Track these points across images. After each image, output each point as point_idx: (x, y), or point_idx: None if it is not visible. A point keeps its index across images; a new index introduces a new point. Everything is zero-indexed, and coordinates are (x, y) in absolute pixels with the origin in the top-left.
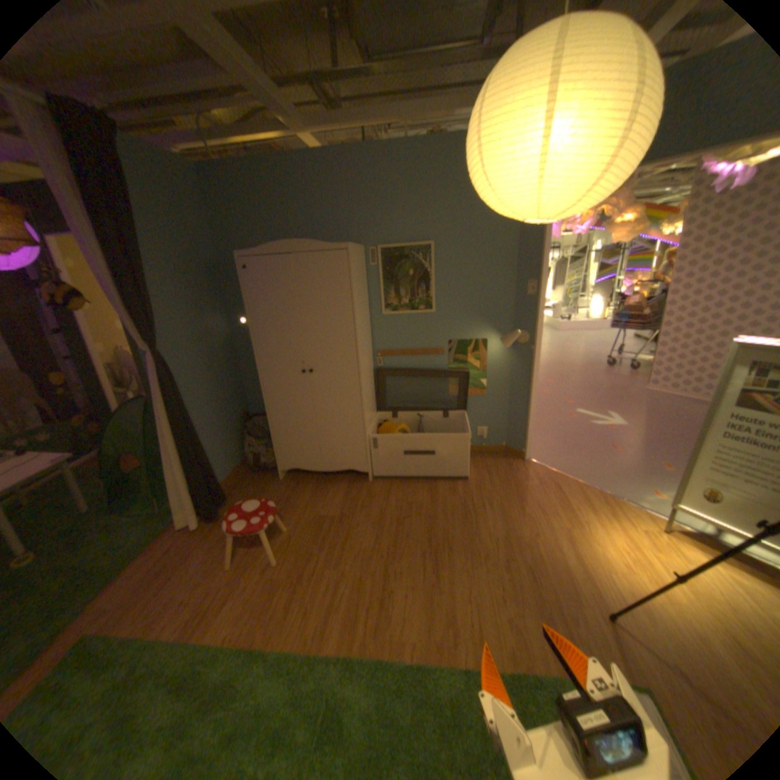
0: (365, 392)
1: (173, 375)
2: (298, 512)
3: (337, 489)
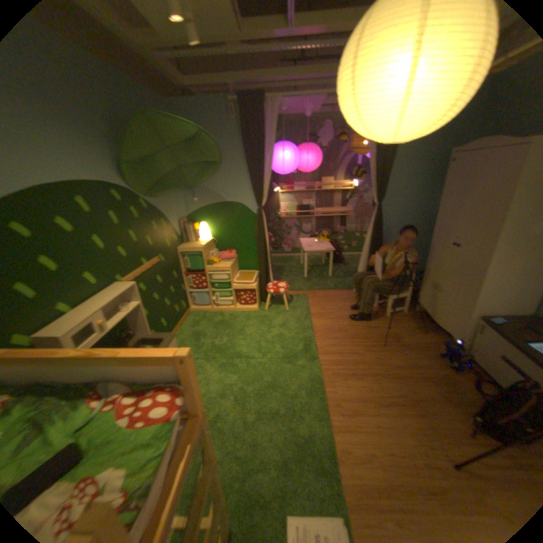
0: (495, 284)
1: (390, 220)
2: (395, 326)
3: (431, 338)
